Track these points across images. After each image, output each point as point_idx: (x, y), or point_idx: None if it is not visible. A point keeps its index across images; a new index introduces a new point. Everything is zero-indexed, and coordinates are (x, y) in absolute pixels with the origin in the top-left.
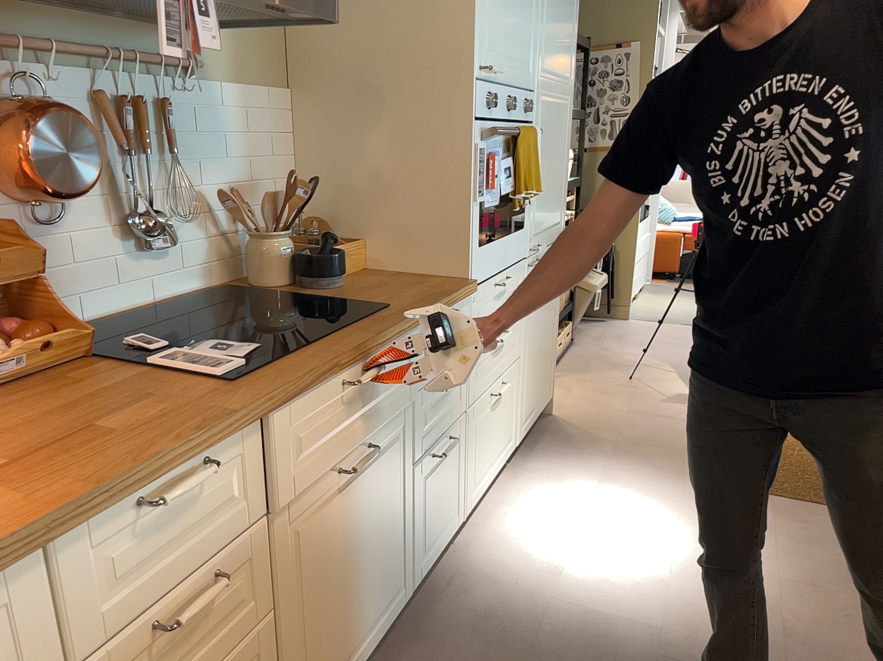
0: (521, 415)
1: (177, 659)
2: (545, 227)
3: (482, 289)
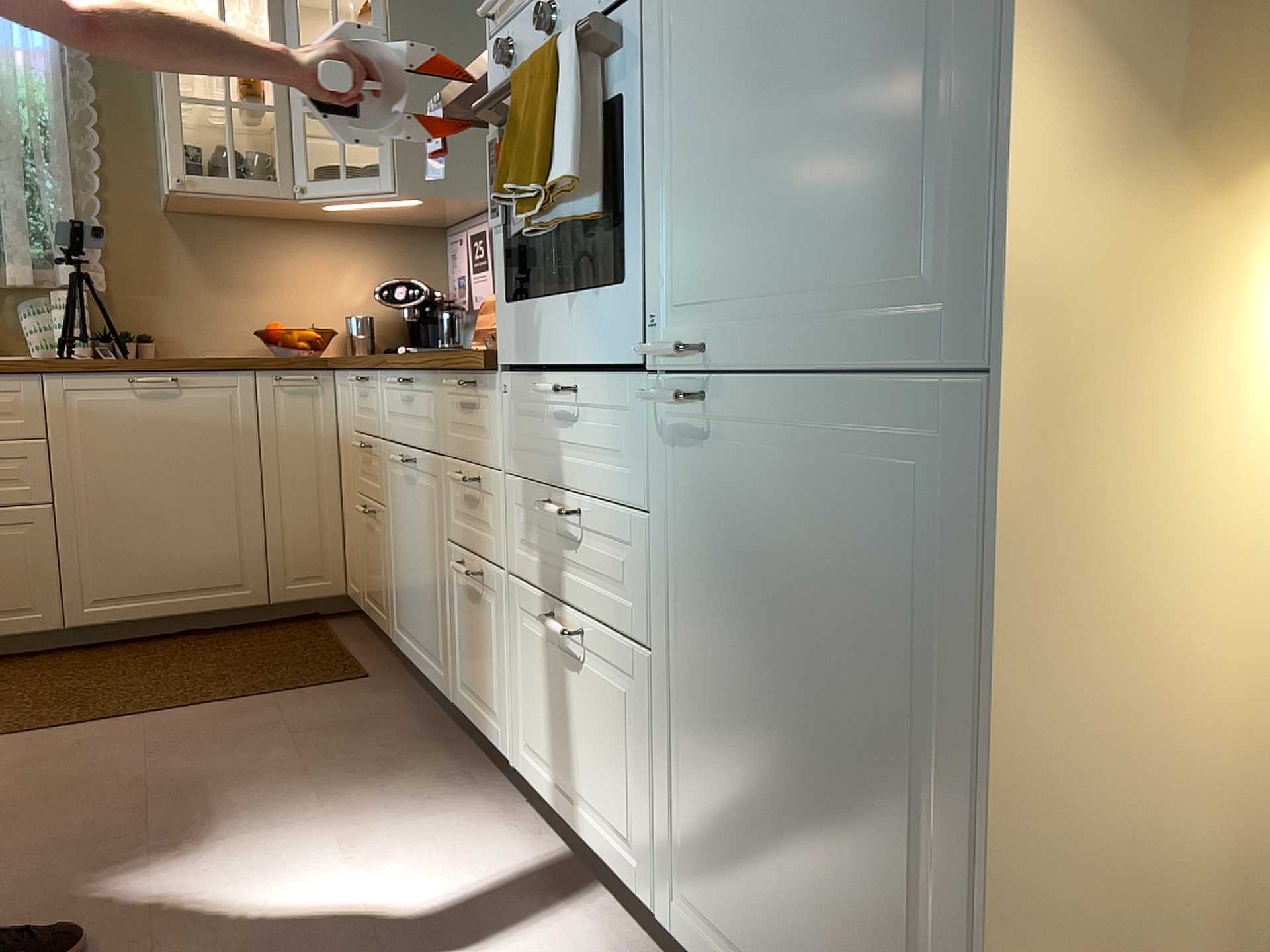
0: (673, 858)
1: (367, 473)
2: (759, 295)
3: (523, 382)
